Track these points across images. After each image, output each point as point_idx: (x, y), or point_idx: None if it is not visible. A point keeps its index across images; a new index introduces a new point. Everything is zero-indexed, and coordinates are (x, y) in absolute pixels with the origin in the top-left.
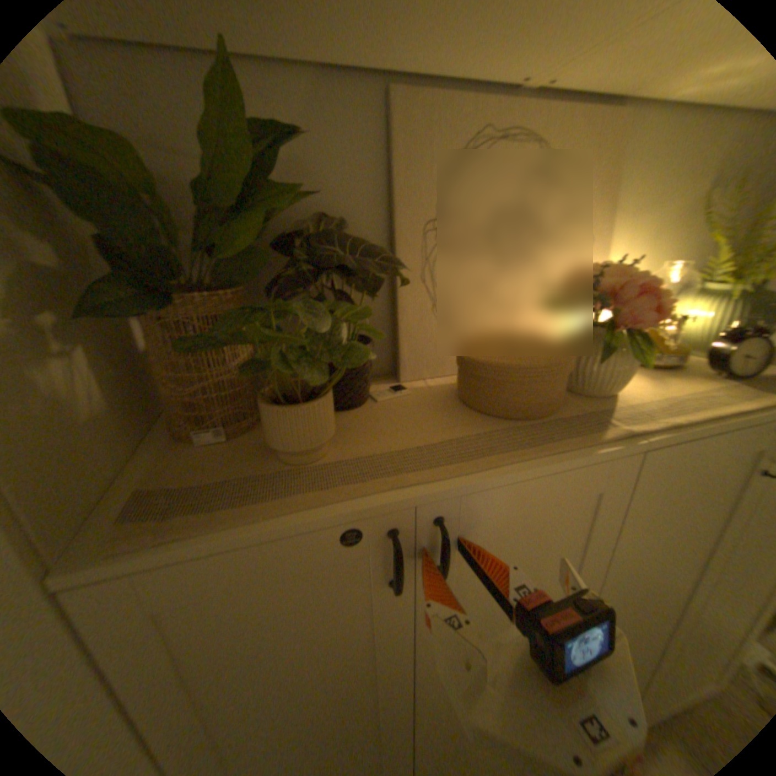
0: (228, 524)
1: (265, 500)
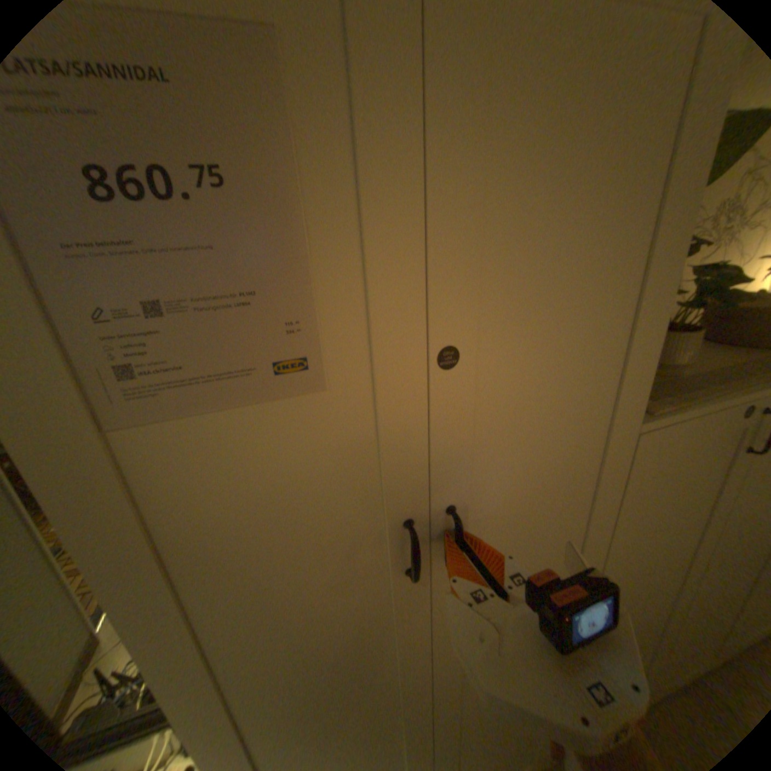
0: (700, 401)
1: (698, 391)
